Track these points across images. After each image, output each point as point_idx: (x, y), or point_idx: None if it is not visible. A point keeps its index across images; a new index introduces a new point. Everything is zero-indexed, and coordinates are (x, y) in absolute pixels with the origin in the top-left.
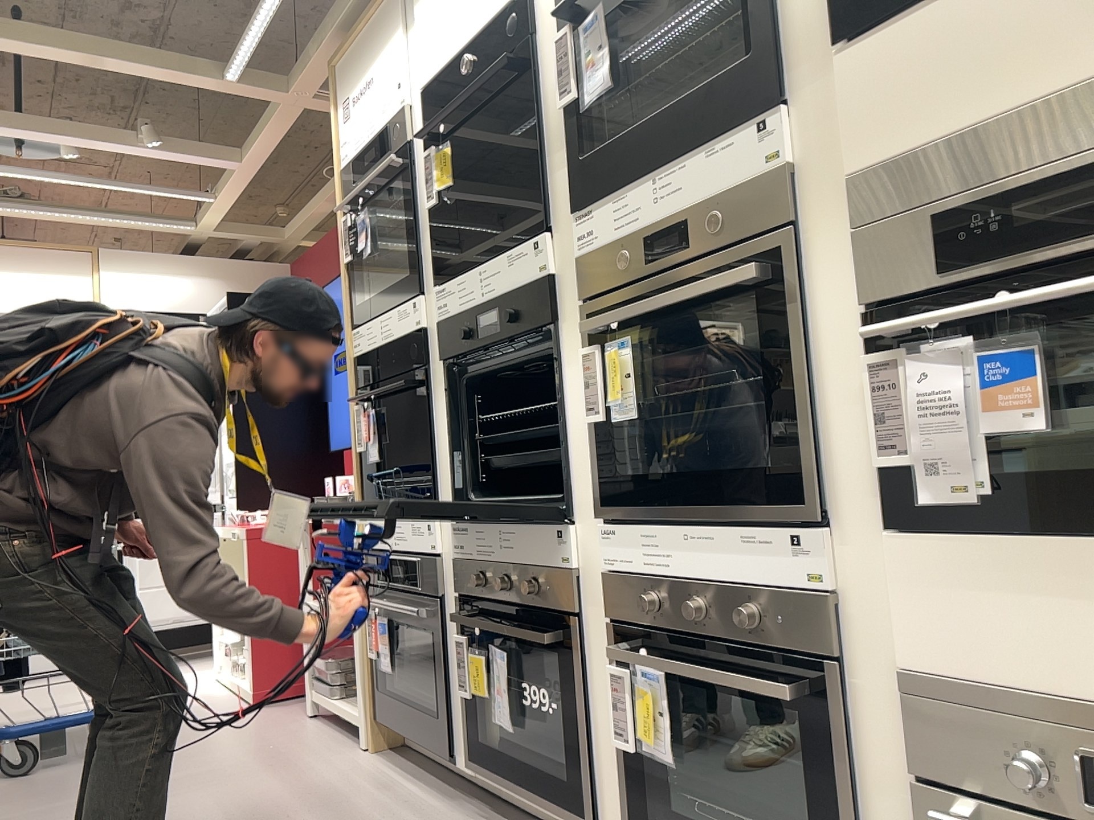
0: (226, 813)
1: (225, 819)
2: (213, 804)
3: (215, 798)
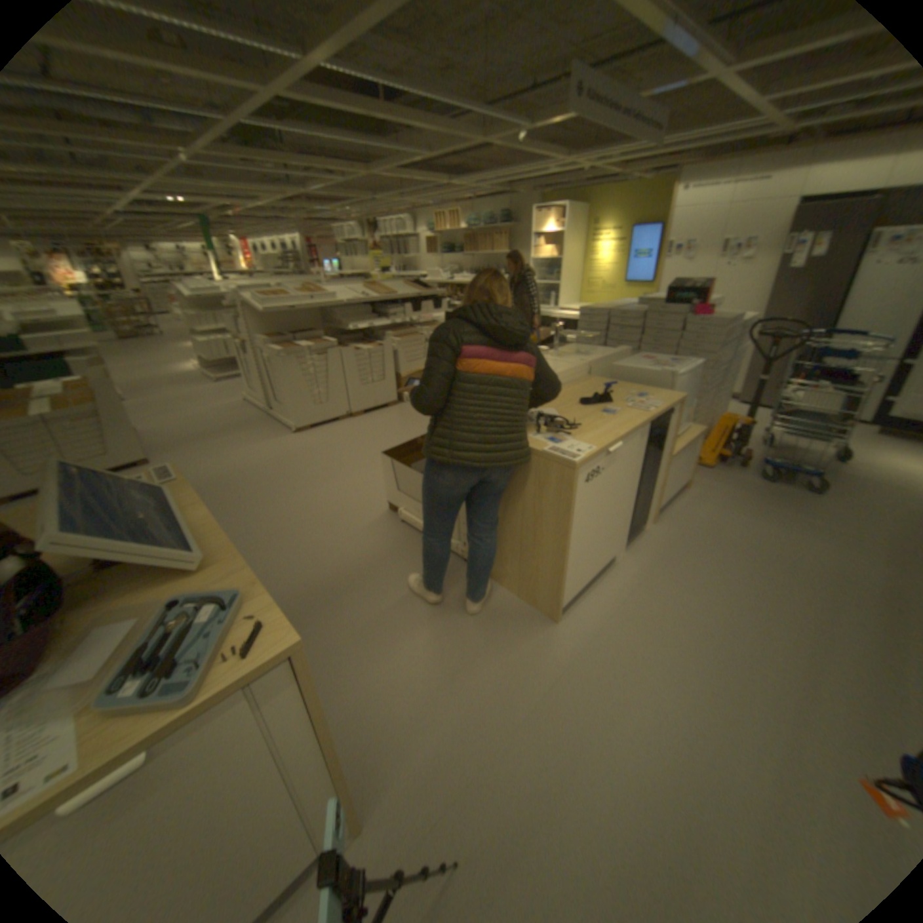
0: (835, 572)
1: (830, 575)
2: (834, 562)
3: (839, 559)
